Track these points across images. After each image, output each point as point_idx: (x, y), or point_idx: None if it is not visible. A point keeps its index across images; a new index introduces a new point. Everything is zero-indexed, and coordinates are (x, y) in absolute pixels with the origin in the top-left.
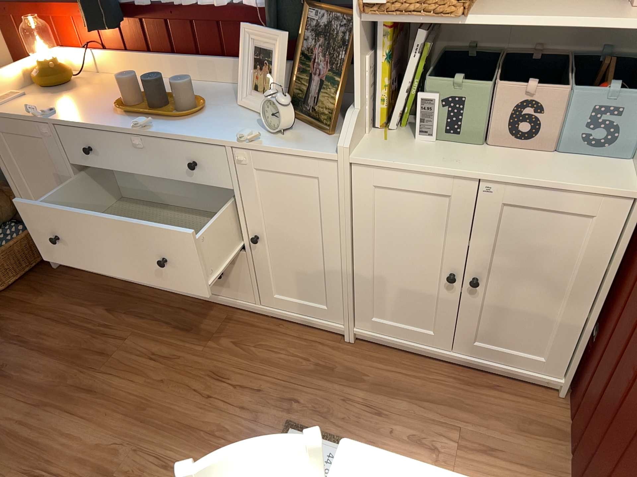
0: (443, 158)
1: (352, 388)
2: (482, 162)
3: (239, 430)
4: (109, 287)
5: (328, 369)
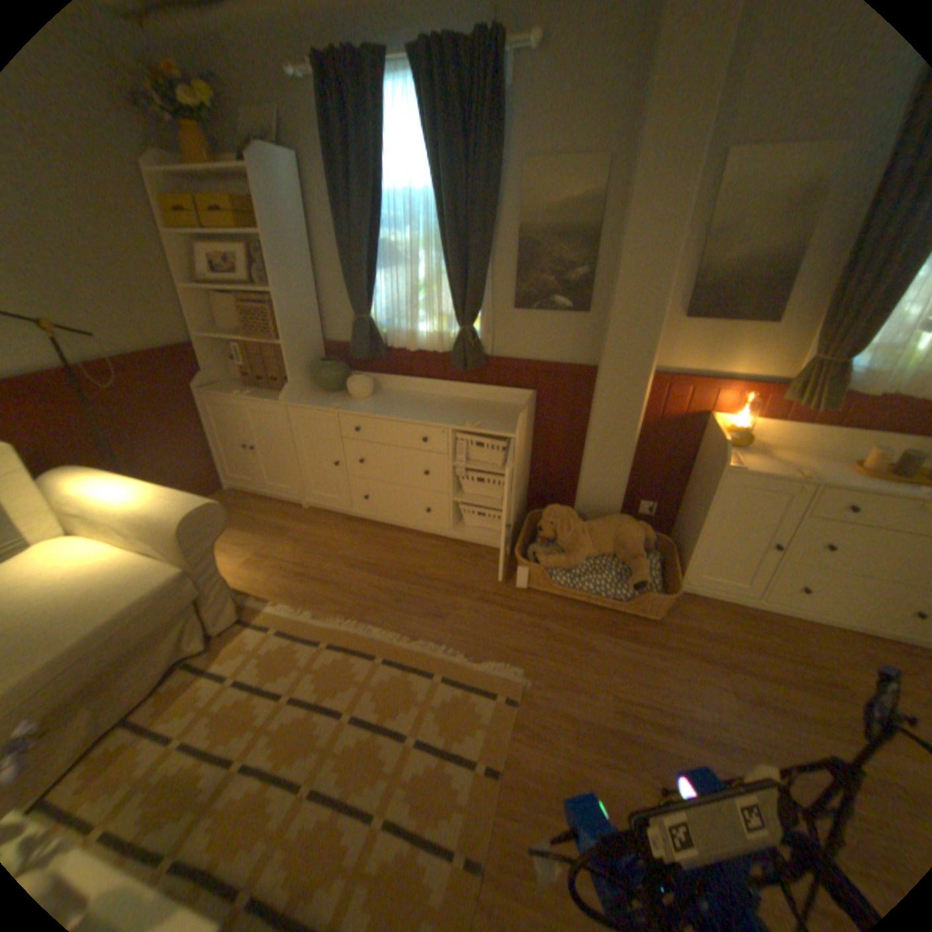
0: None
1: None
2: None
3: None
4: (747, 618)
5: None
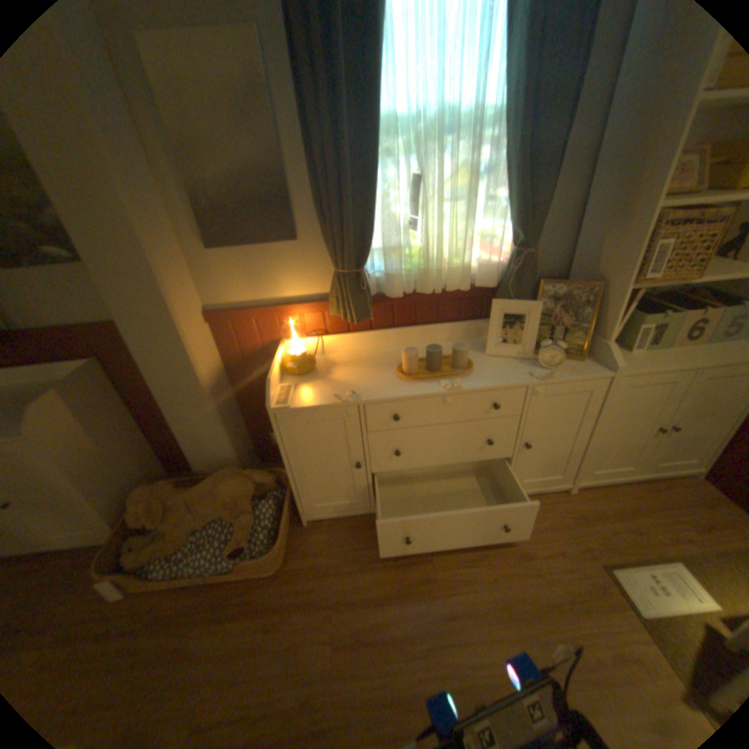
0: (665, 358)
1: (611, 526)
2: (687, 356)
3: (587, 595)
4: (366, 527)
5: (584, 520)
